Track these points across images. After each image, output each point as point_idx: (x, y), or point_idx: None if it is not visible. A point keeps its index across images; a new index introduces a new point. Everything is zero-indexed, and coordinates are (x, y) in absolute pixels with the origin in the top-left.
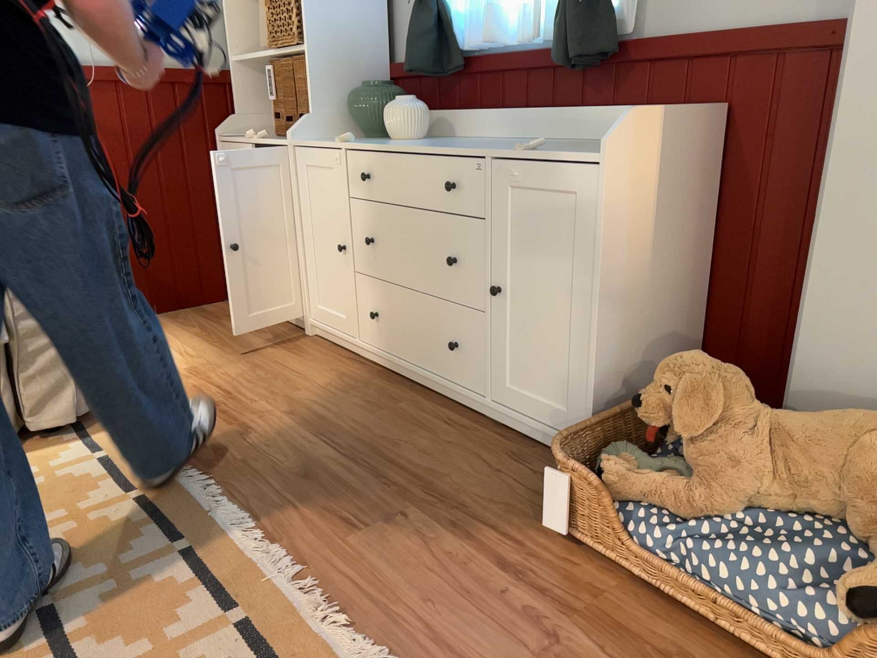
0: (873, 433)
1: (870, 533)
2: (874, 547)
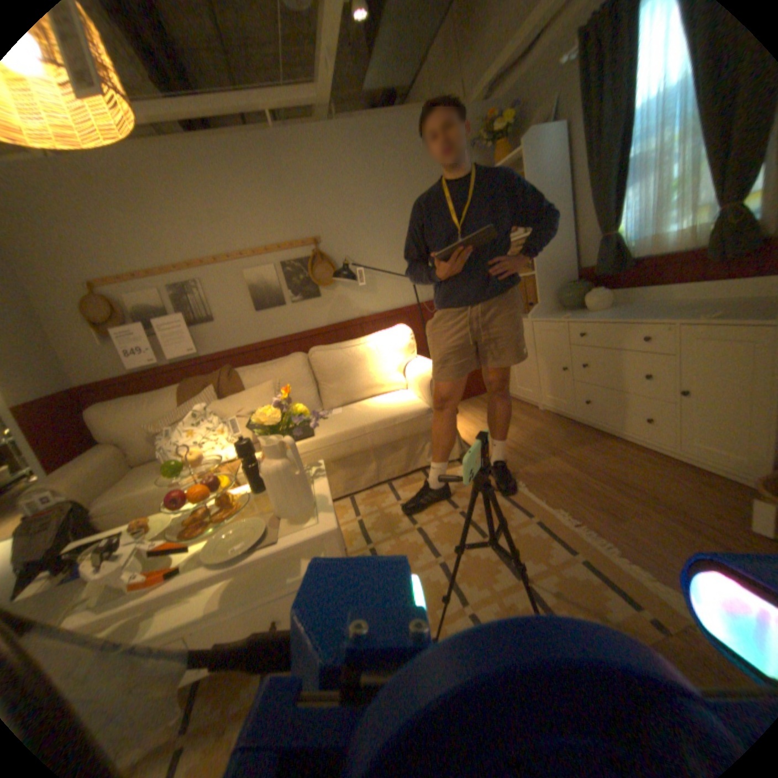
0: None
1: None
2: None
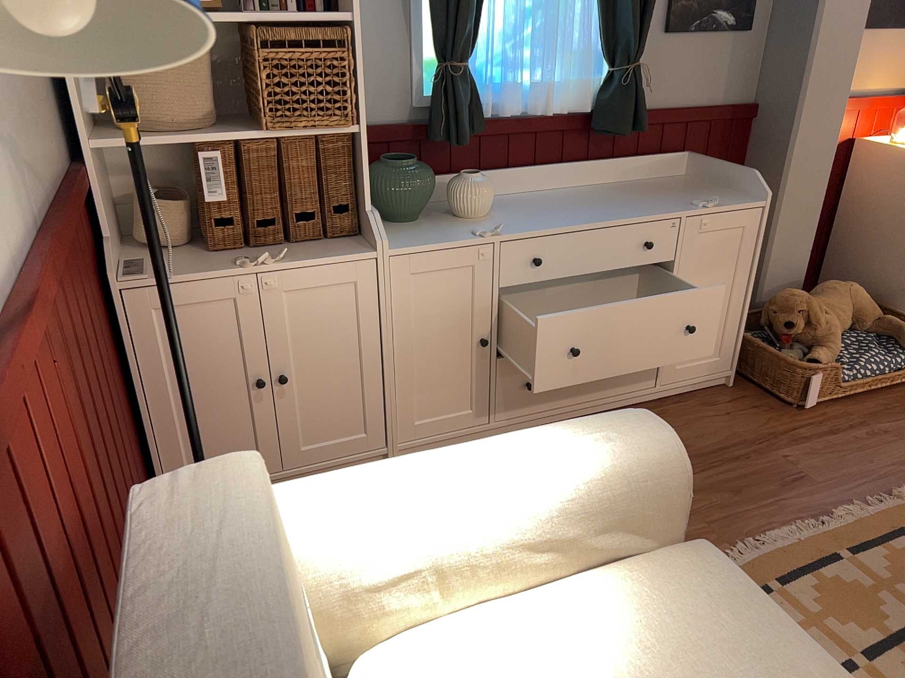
0: (852, 292)
1: (866, 328)
2: (874, 331)
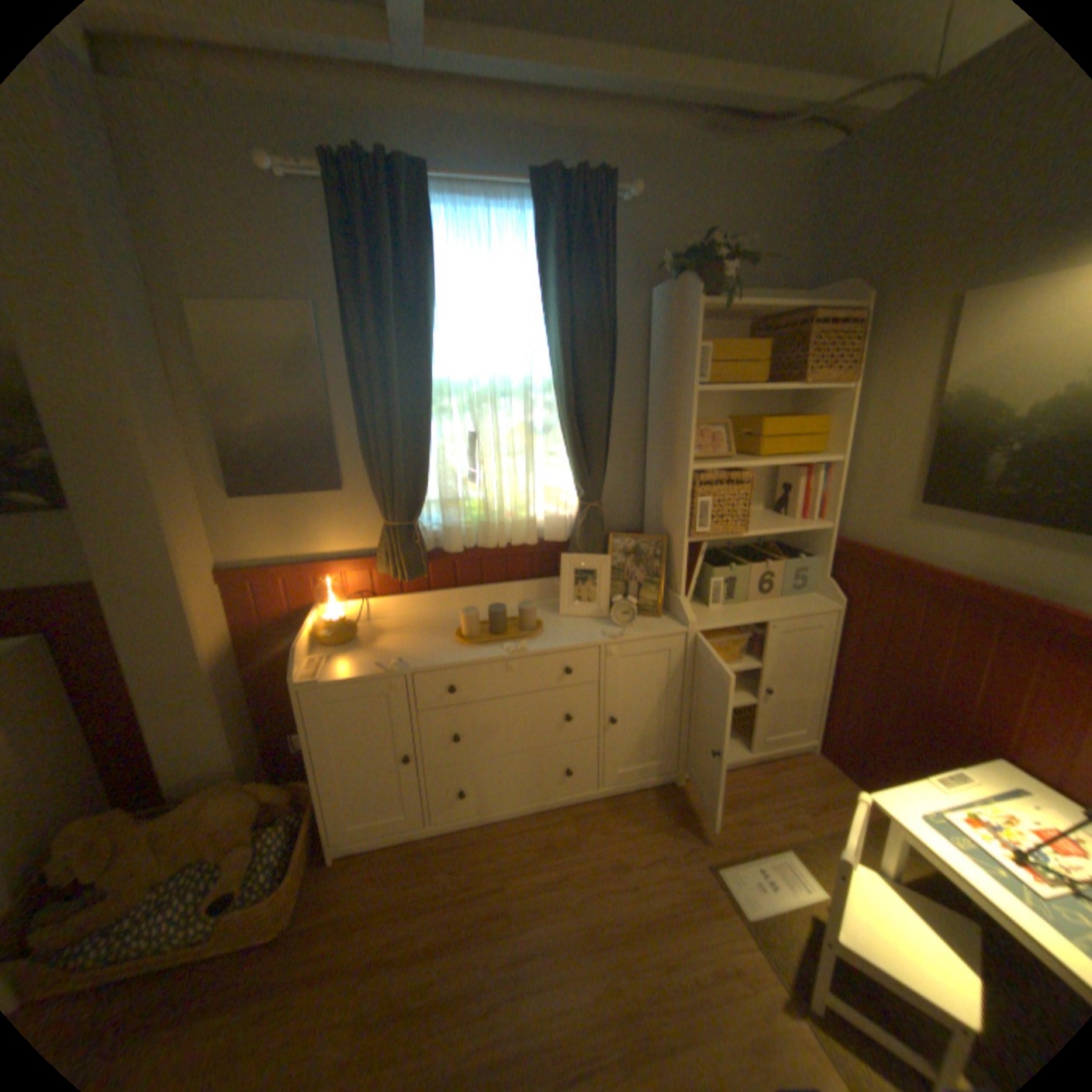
0: (202, 811)
1: (218, 859)
2: (221, 866)
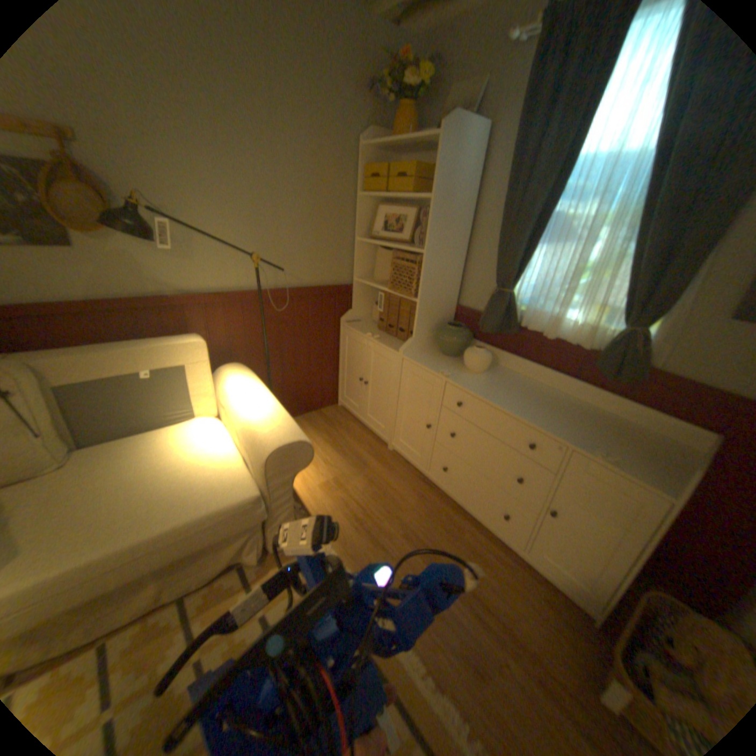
0: None
1: None
2: None
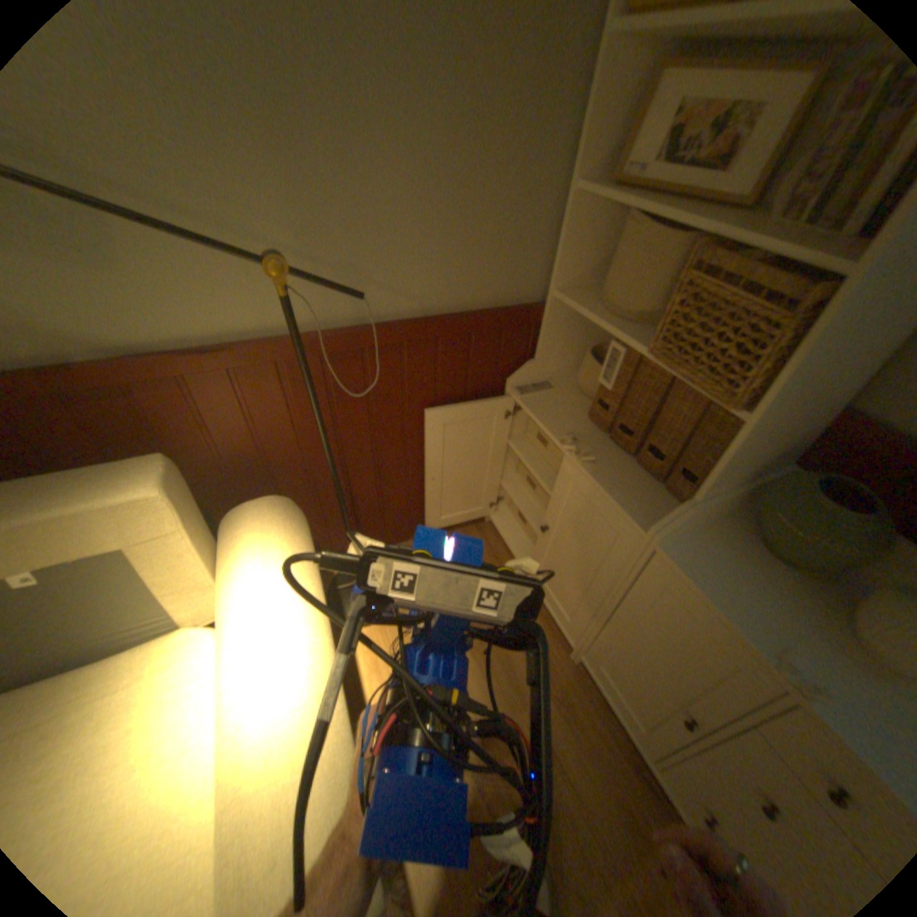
0: None
1: None
2: None
